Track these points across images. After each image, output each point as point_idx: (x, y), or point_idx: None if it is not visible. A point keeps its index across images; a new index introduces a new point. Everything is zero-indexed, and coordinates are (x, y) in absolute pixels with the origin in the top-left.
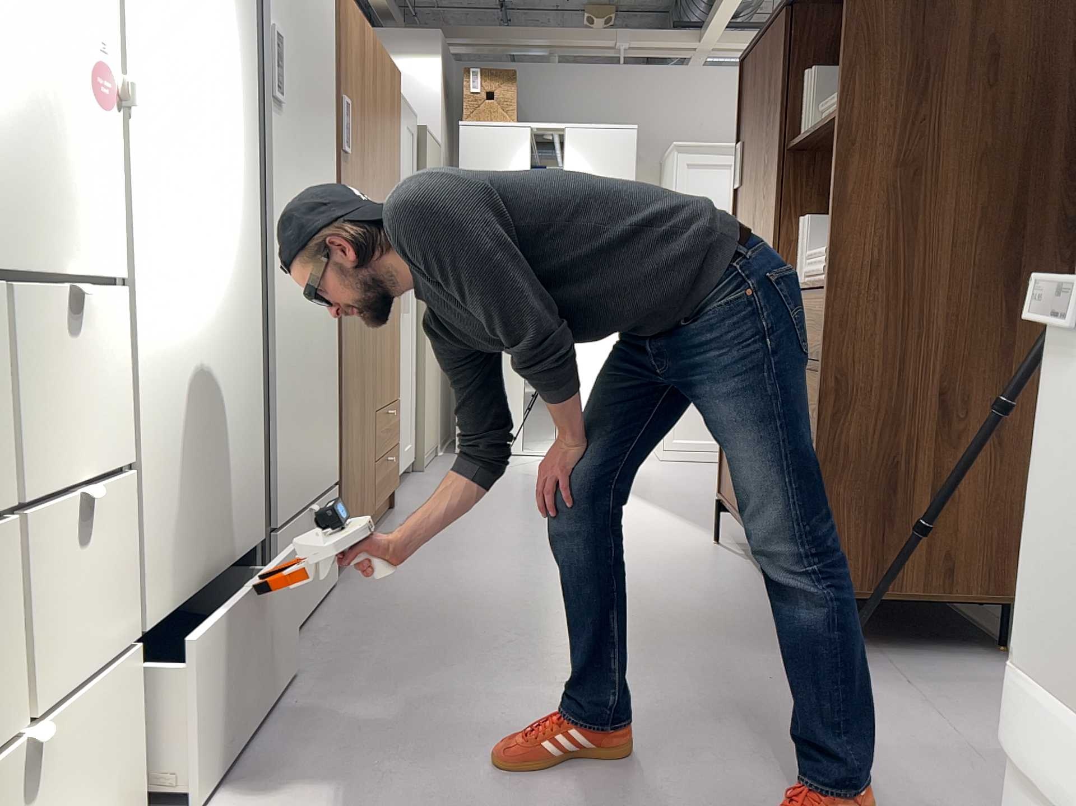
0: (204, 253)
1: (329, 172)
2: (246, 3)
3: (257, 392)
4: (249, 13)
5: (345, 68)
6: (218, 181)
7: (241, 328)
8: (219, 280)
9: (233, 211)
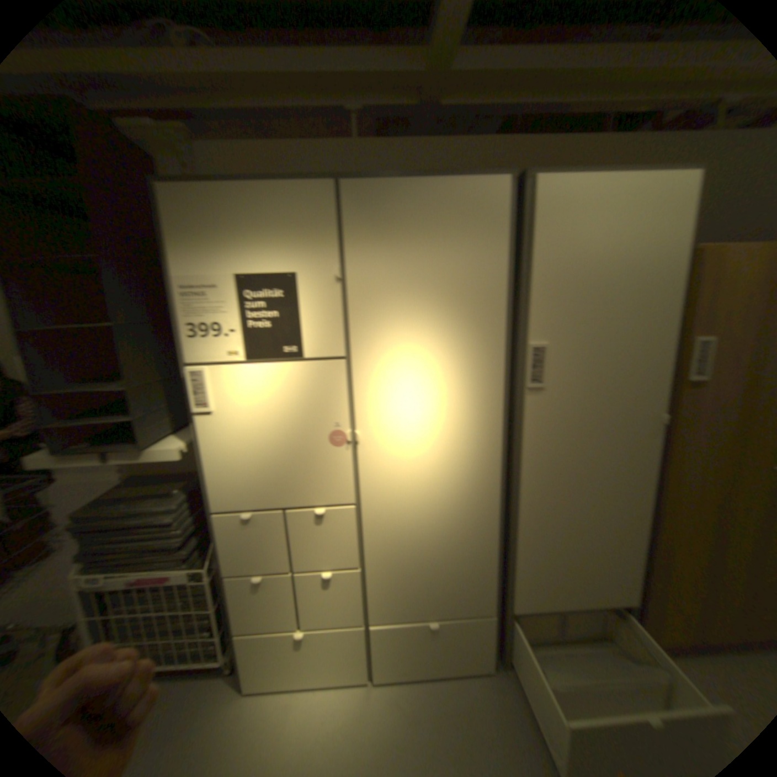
0: (434, 486)
1: (653, 404)
2: (495, 347)
3: (496, 547)
4: (507, 346)
5: (713, 311)
6: (451, 450)
7: (477, 517)
8: (451, 496)
9: (469, 461)
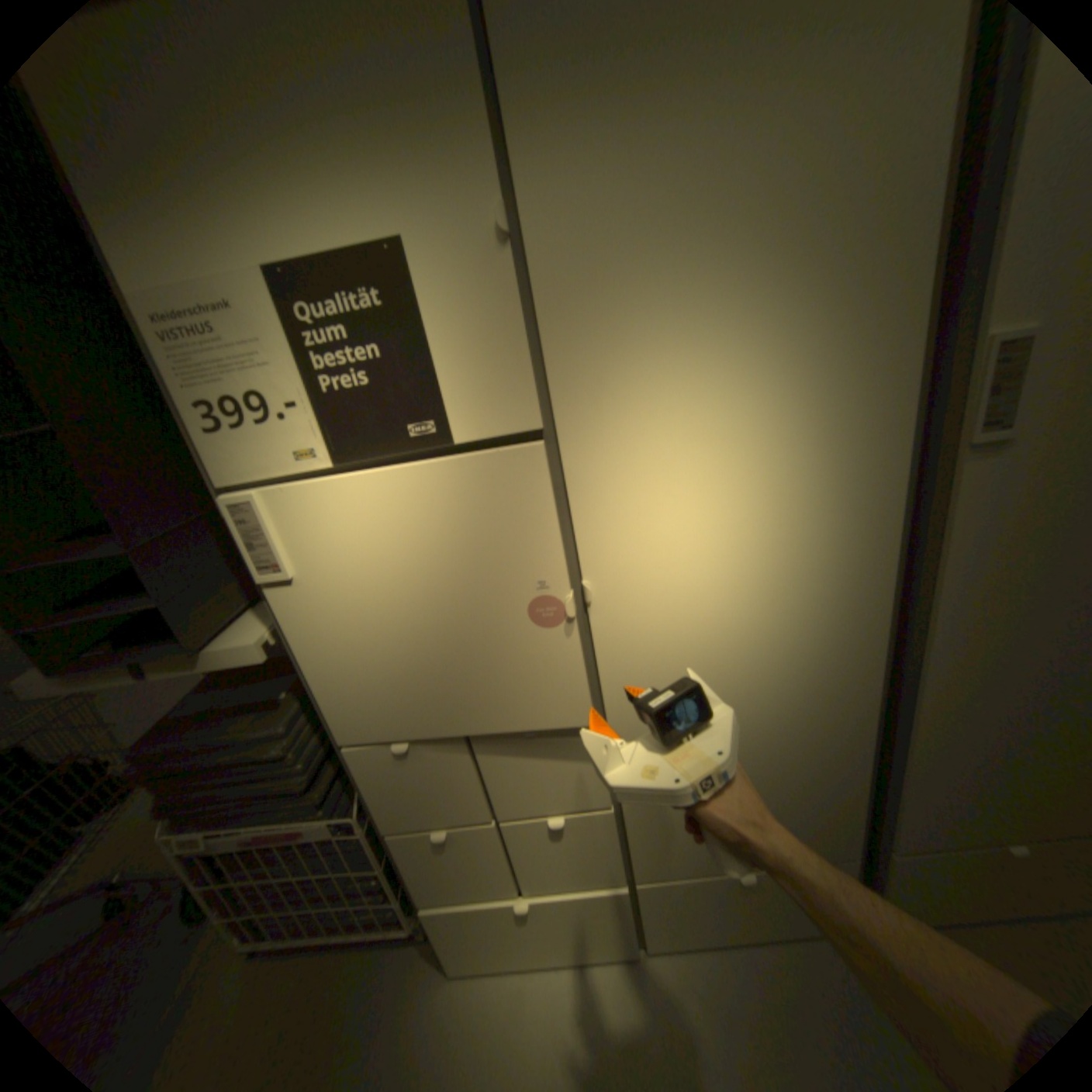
0: (744, 666)
1: None
2: (894, 355)
3: (866, 758)
4: (924, 348)
5: None
6: (780, 597)
7: (831, 711)
8: (779, 681)
9: (820, 613)
